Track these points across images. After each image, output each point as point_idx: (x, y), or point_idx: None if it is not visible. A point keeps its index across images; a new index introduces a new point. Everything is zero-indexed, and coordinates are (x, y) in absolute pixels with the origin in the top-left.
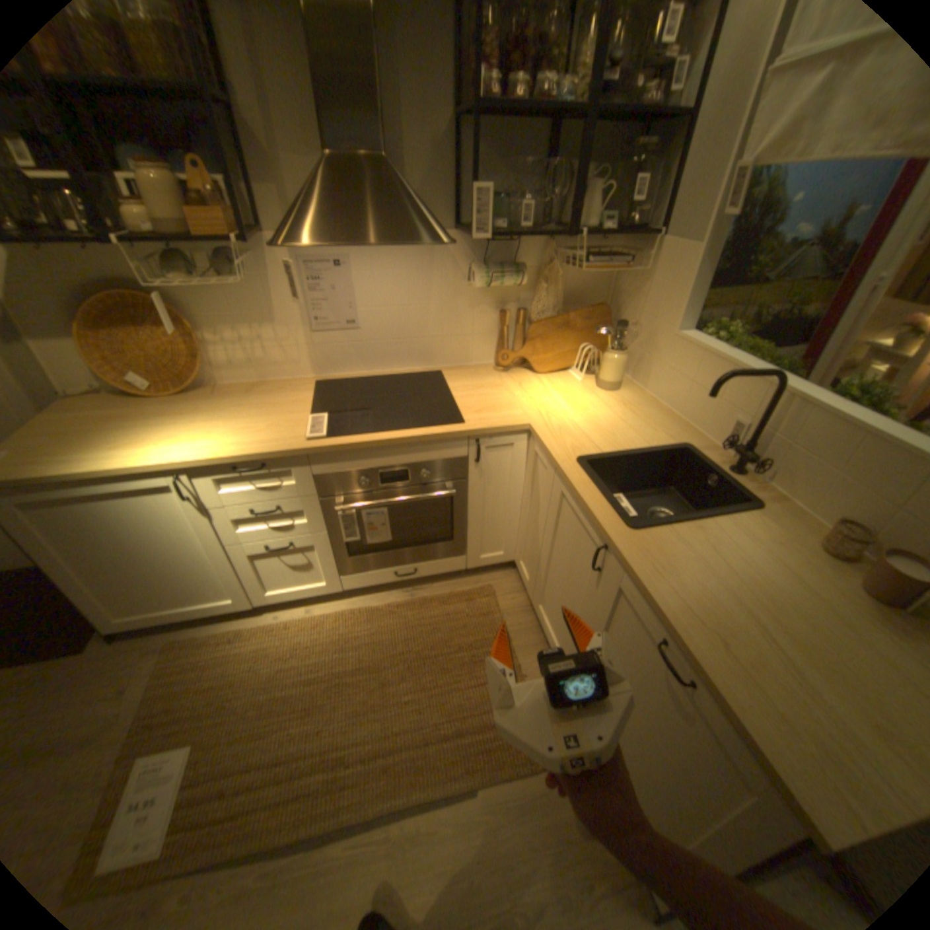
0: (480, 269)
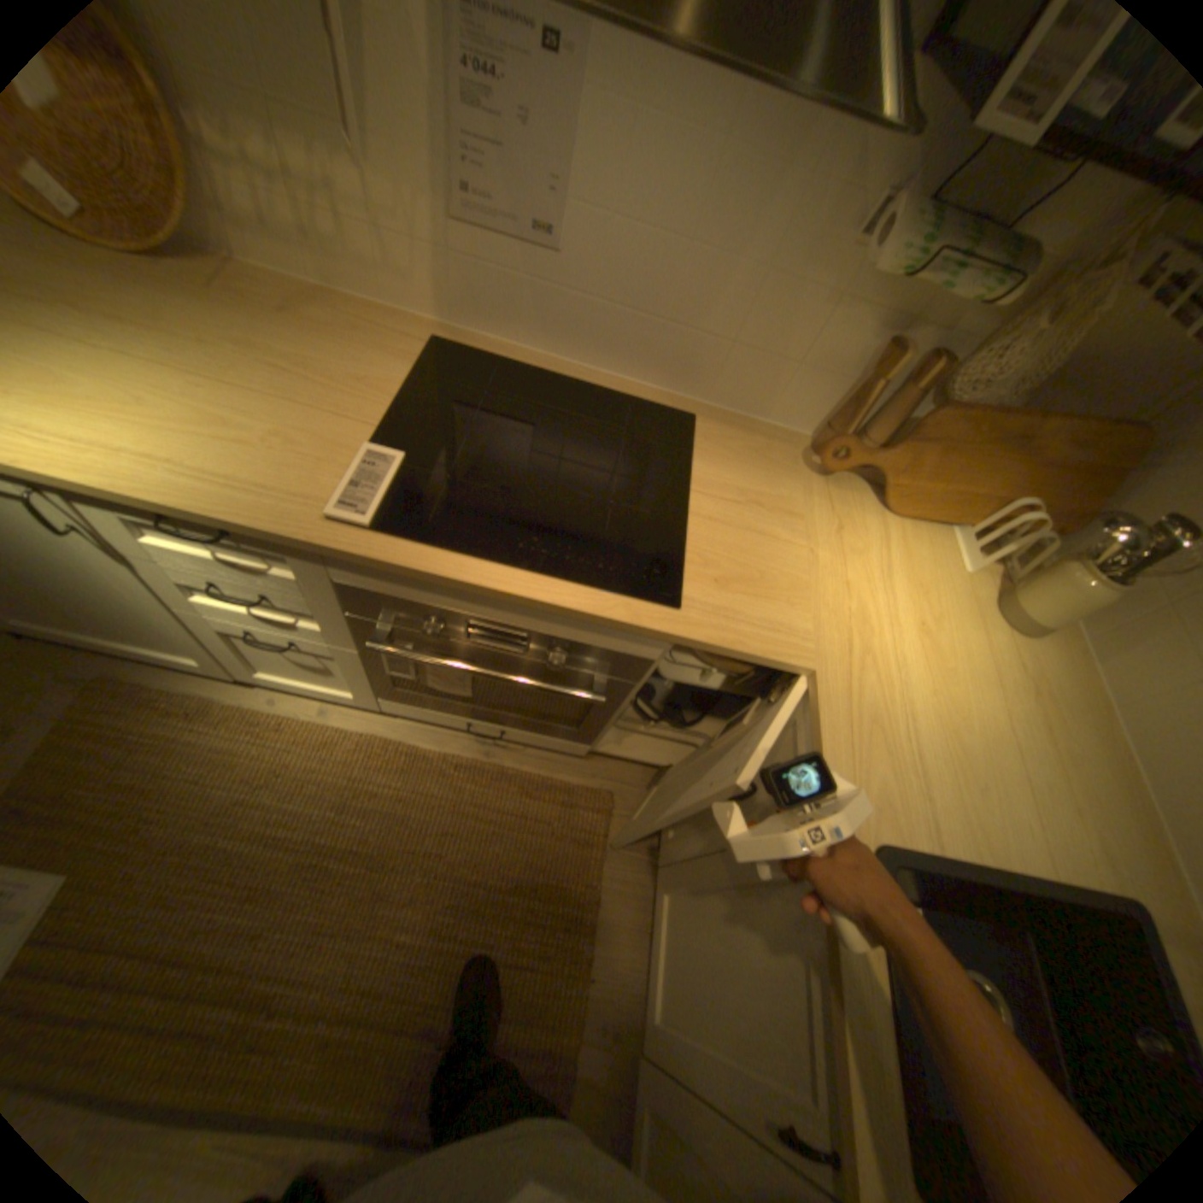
0: (919, 216)
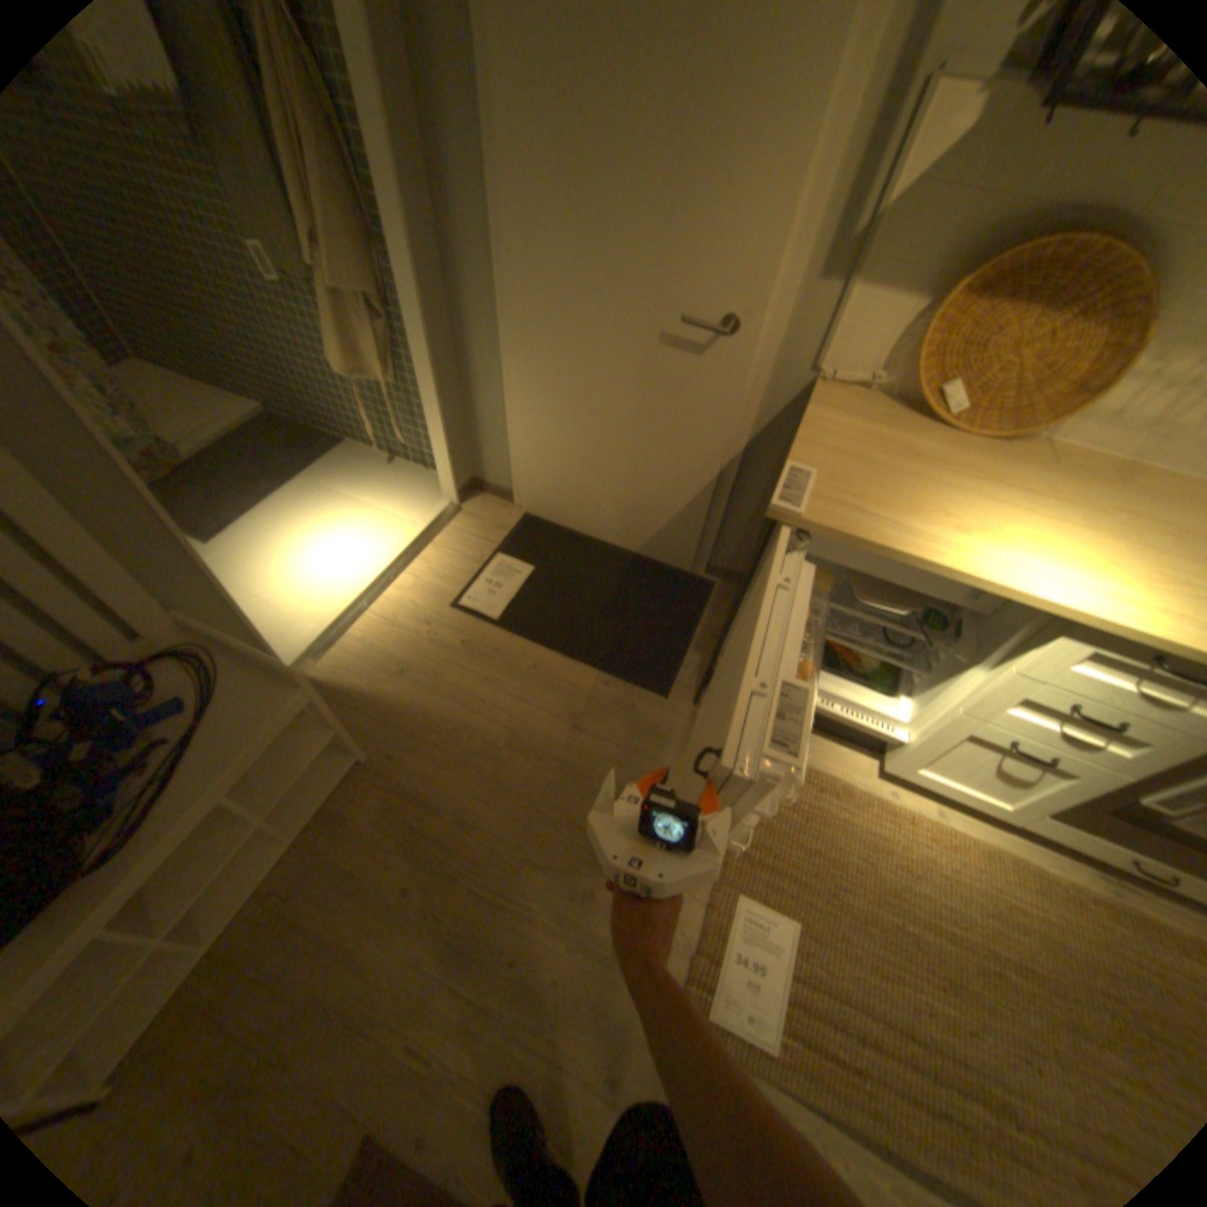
0: None
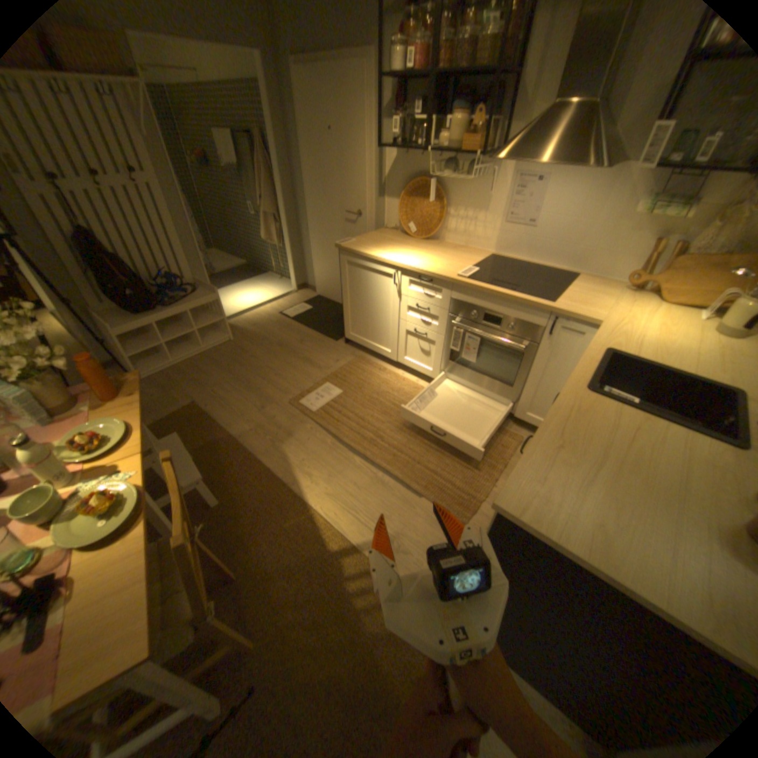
0: (649, 197)
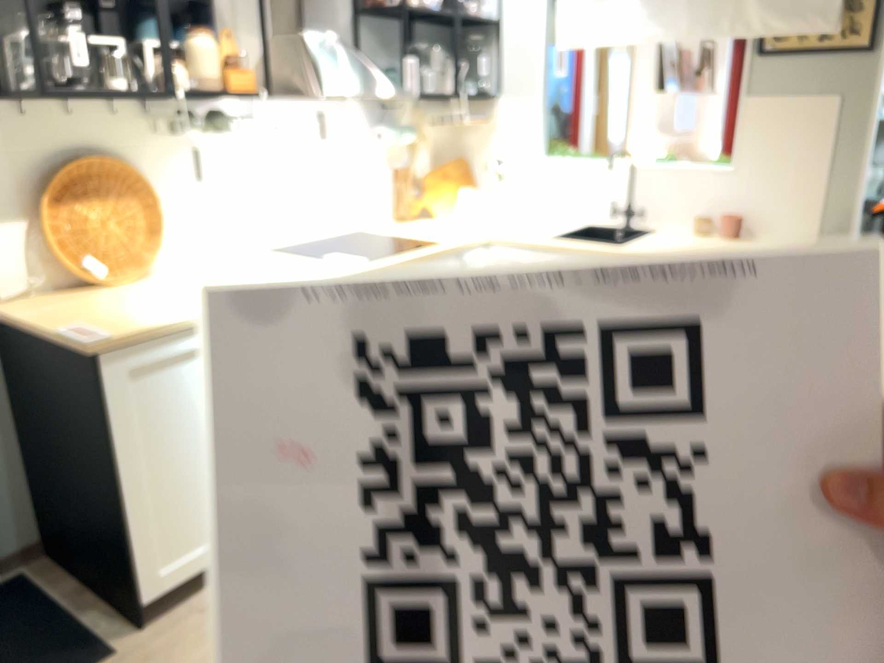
0: (385, 130)
